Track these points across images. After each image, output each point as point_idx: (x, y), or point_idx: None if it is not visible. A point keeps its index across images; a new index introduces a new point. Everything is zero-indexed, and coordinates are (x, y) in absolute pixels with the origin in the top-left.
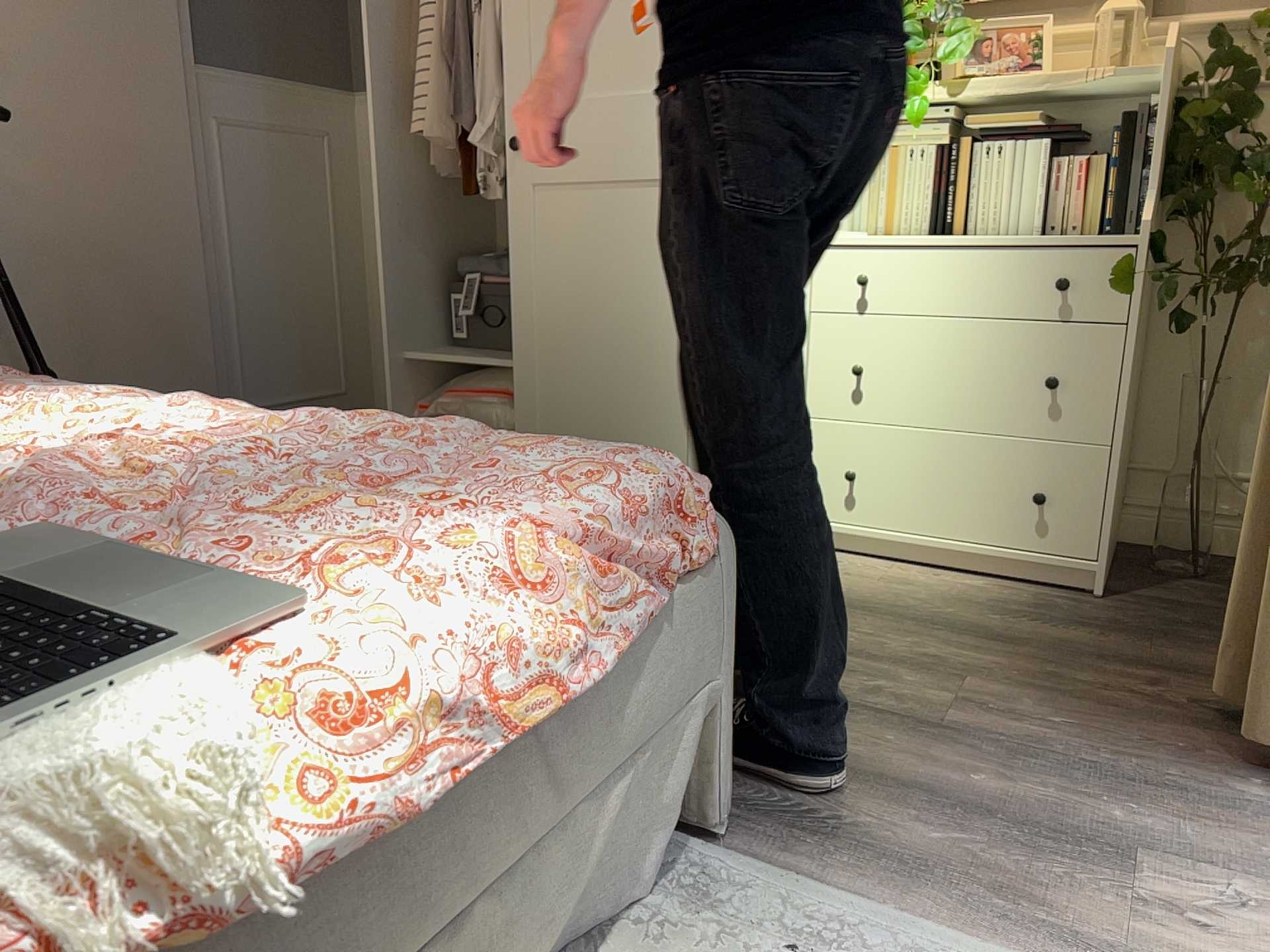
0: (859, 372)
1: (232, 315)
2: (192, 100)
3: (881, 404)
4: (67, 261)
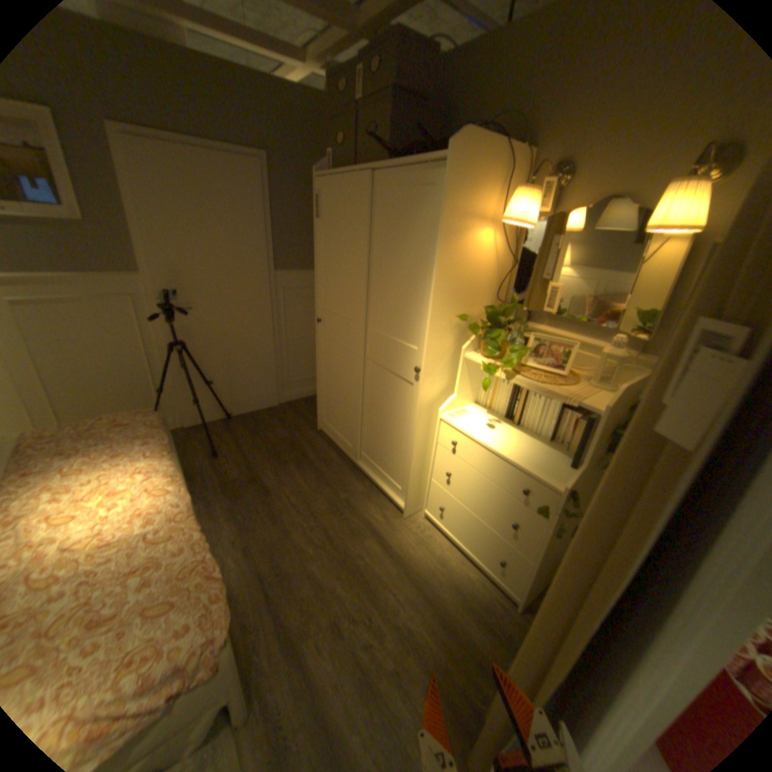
0: (448, 475)
1: (284, 352)
2: (271, 283)
3: (455, 489)
4: (222, 343)
